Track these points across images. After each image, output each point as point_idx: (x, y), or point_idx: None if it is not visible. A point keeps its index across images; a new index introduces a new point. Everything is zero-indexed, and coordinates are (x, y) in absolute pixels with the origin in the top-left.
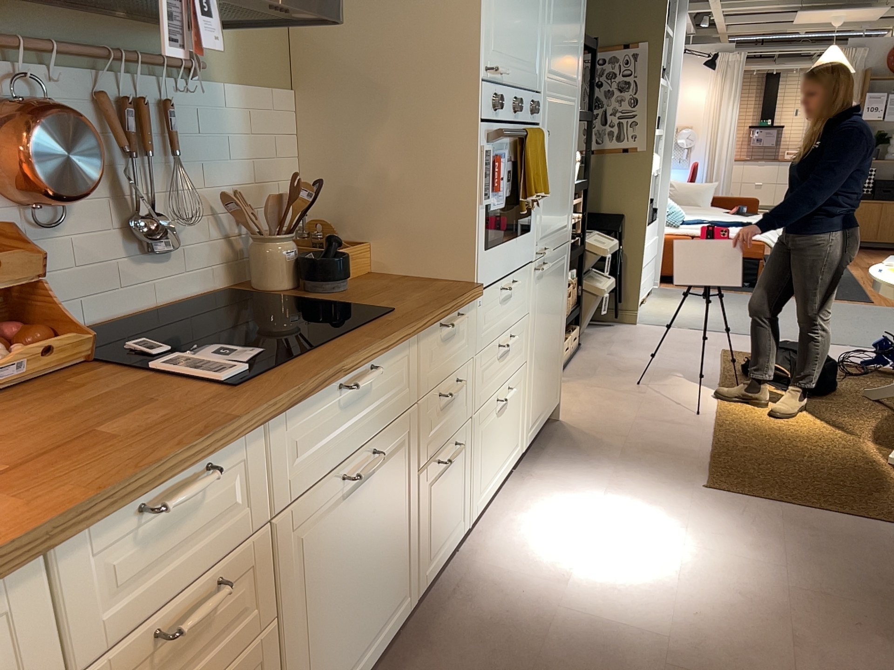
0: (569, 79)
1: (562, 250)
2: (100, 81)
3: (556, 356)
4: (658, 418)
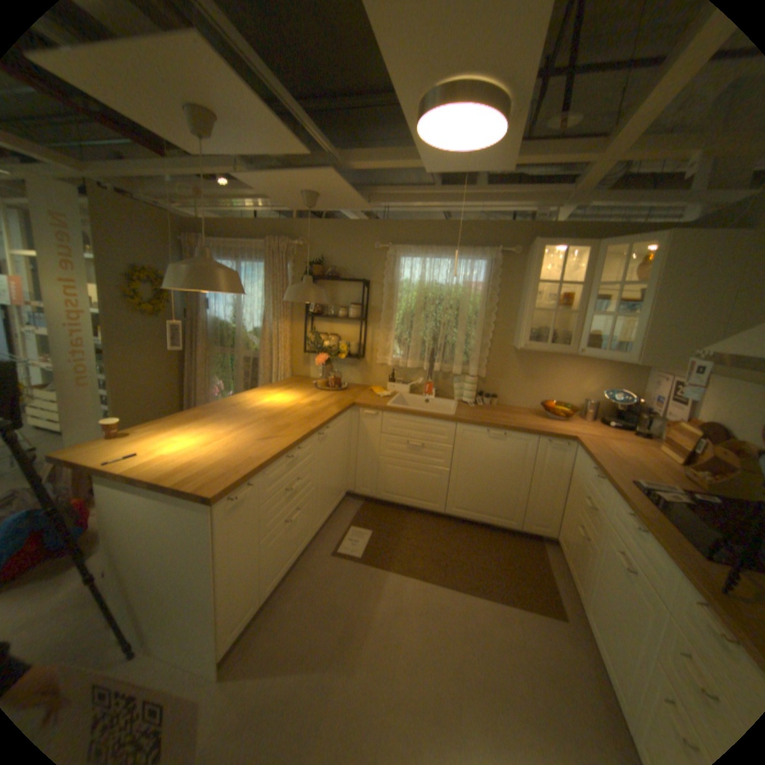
0: None
1: None
2: None
3: None
4: None
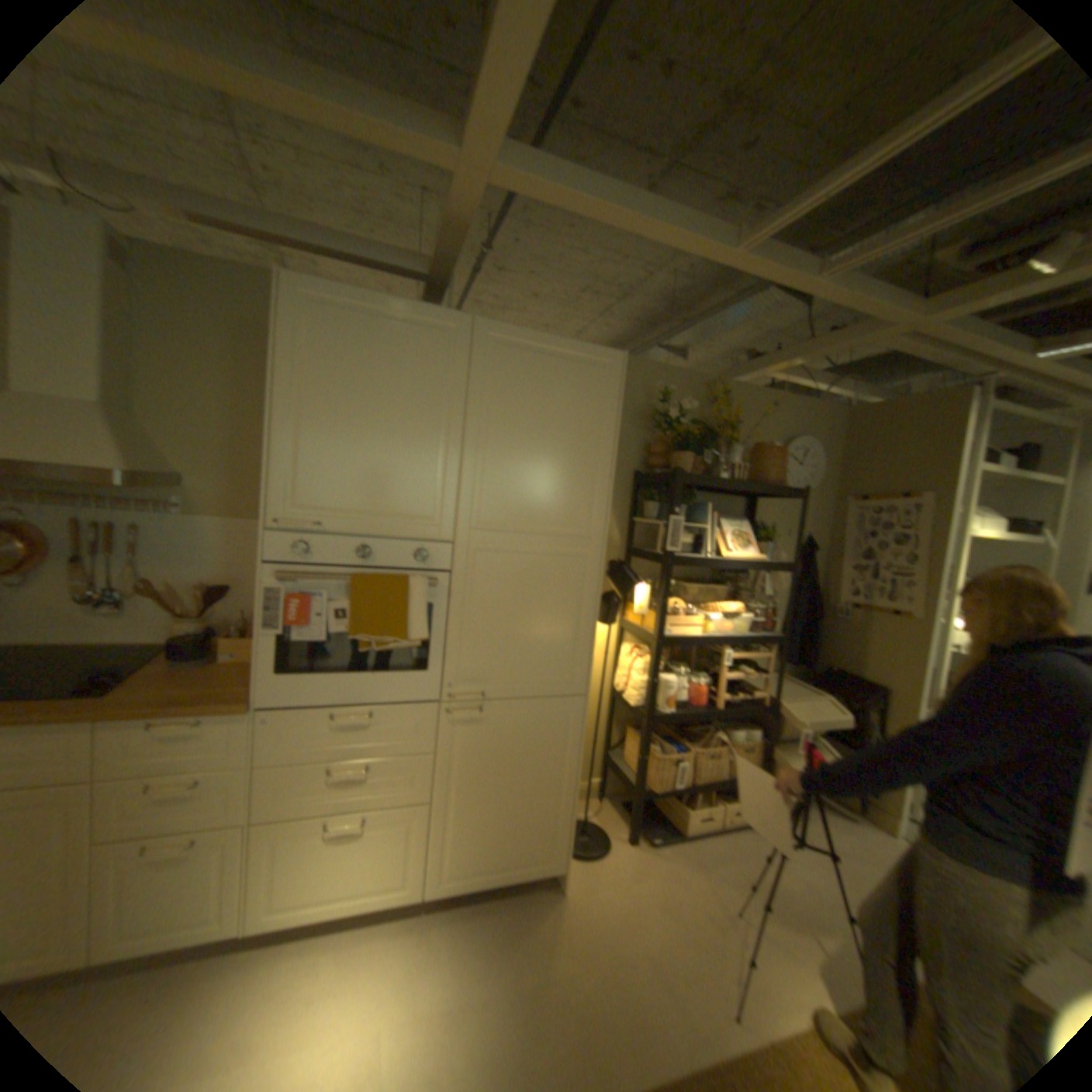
0: (554, 530)
1: (553, 705)
2: (78, 514)
3: (542, 819)
4: (674, 985)
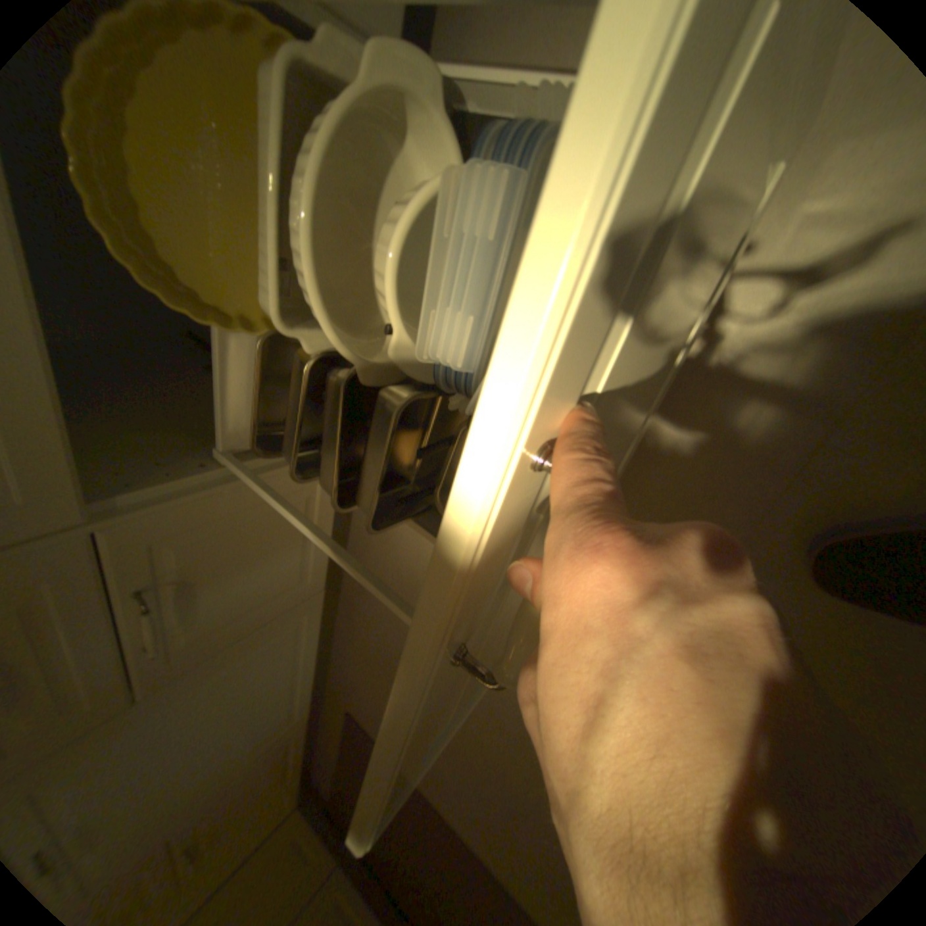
0: None
1: None
2: None
3: None
4: None
